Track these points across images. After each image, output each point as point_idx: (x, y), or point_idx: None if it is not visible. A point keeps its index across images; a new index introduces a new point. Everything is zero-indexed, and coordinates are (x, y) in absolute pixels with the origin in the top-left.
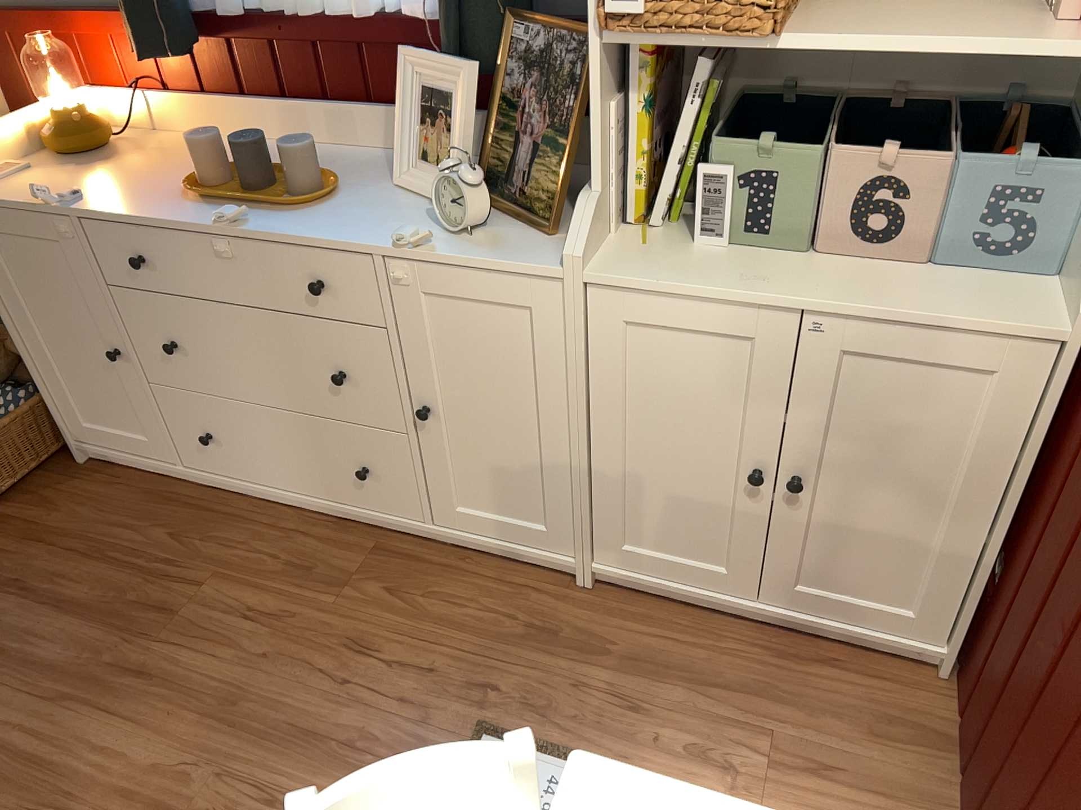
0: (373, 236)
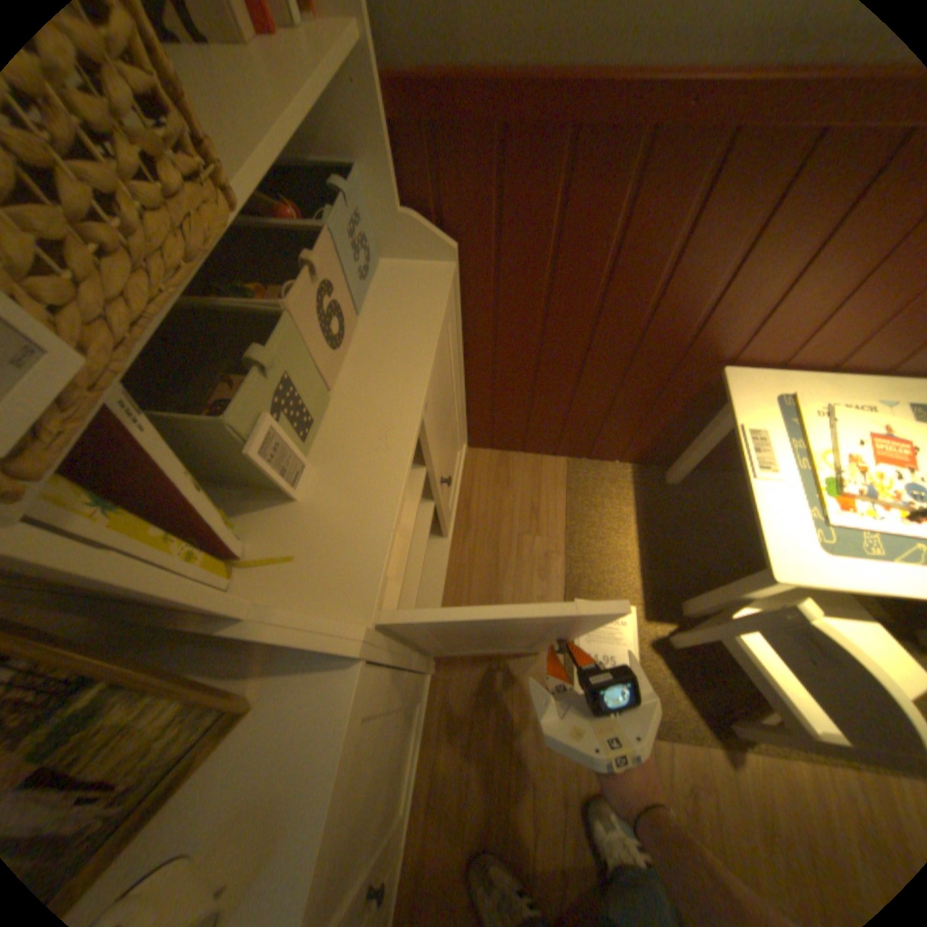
0: None
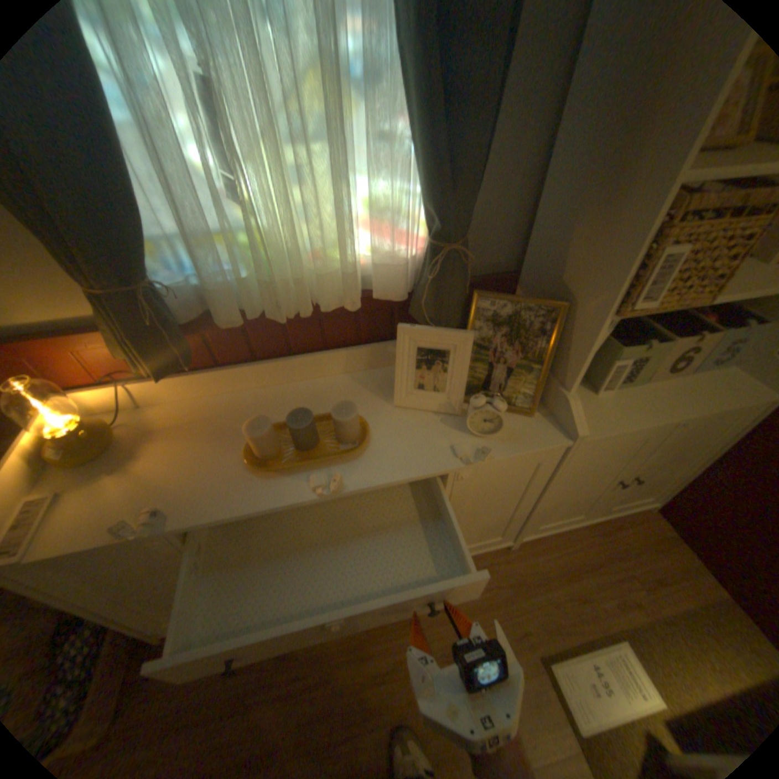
0: (435, 458)
